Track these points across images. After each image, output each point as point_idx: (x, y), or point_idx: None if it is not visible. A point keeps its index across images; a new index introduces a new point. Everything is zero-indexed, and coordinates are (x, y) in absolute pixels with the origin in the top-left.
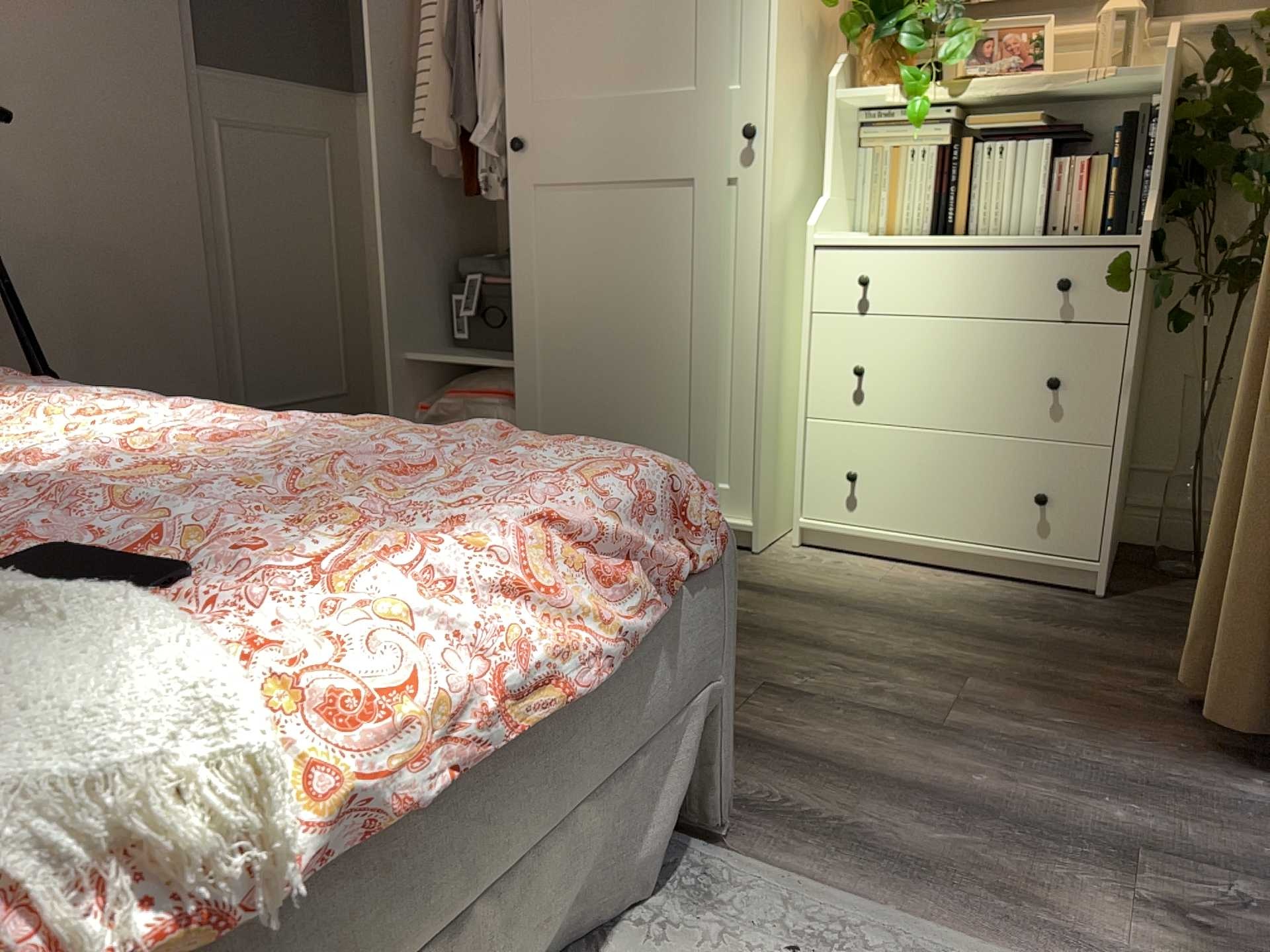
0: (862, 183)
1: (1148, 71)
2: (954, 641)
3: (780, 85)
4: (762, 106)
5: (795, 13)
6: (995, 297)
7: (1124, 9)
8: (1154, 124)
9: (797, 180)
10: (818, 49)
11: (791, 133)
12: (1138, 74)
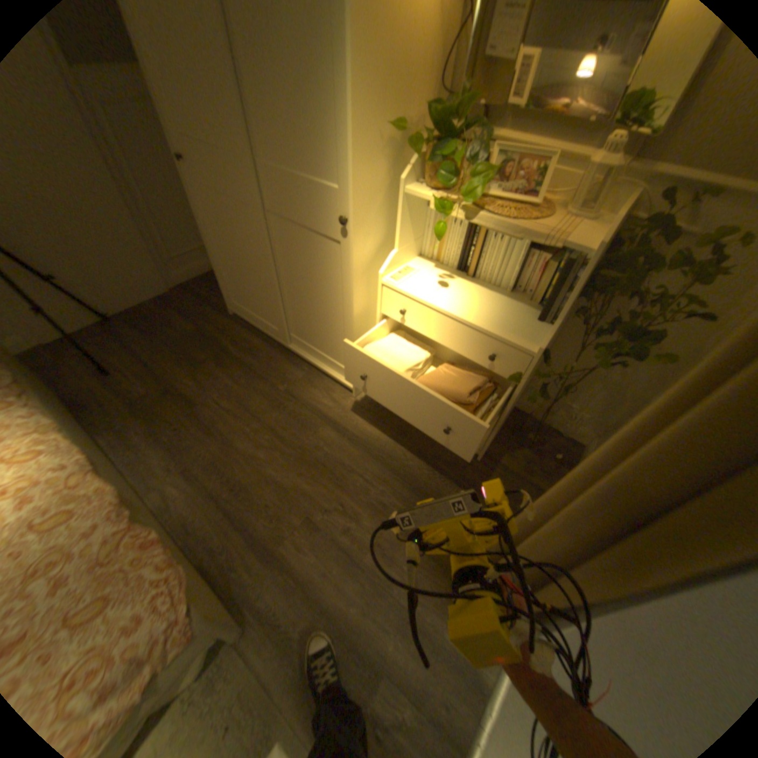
0: (428, 227)
1: (585, 248)
2: (400, 486)
3: (359, 195)
4: (351, 205)
5: (375, 136)
6: (460, 344)
7: (607, 164)
8: (583, 268)
9: (380, 238)
10: (402, 146)
11: (373, 217)
12: (586, 233)
